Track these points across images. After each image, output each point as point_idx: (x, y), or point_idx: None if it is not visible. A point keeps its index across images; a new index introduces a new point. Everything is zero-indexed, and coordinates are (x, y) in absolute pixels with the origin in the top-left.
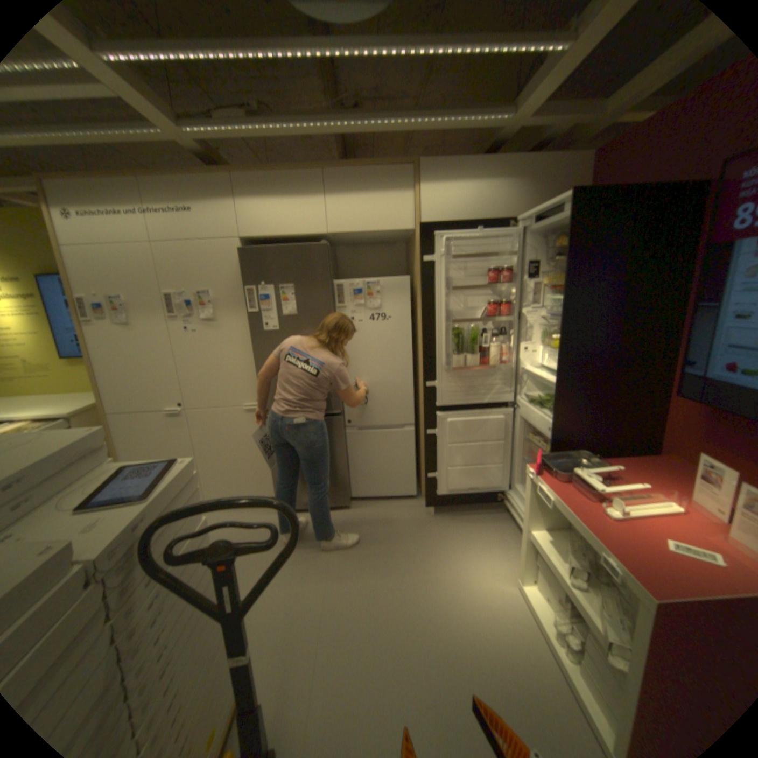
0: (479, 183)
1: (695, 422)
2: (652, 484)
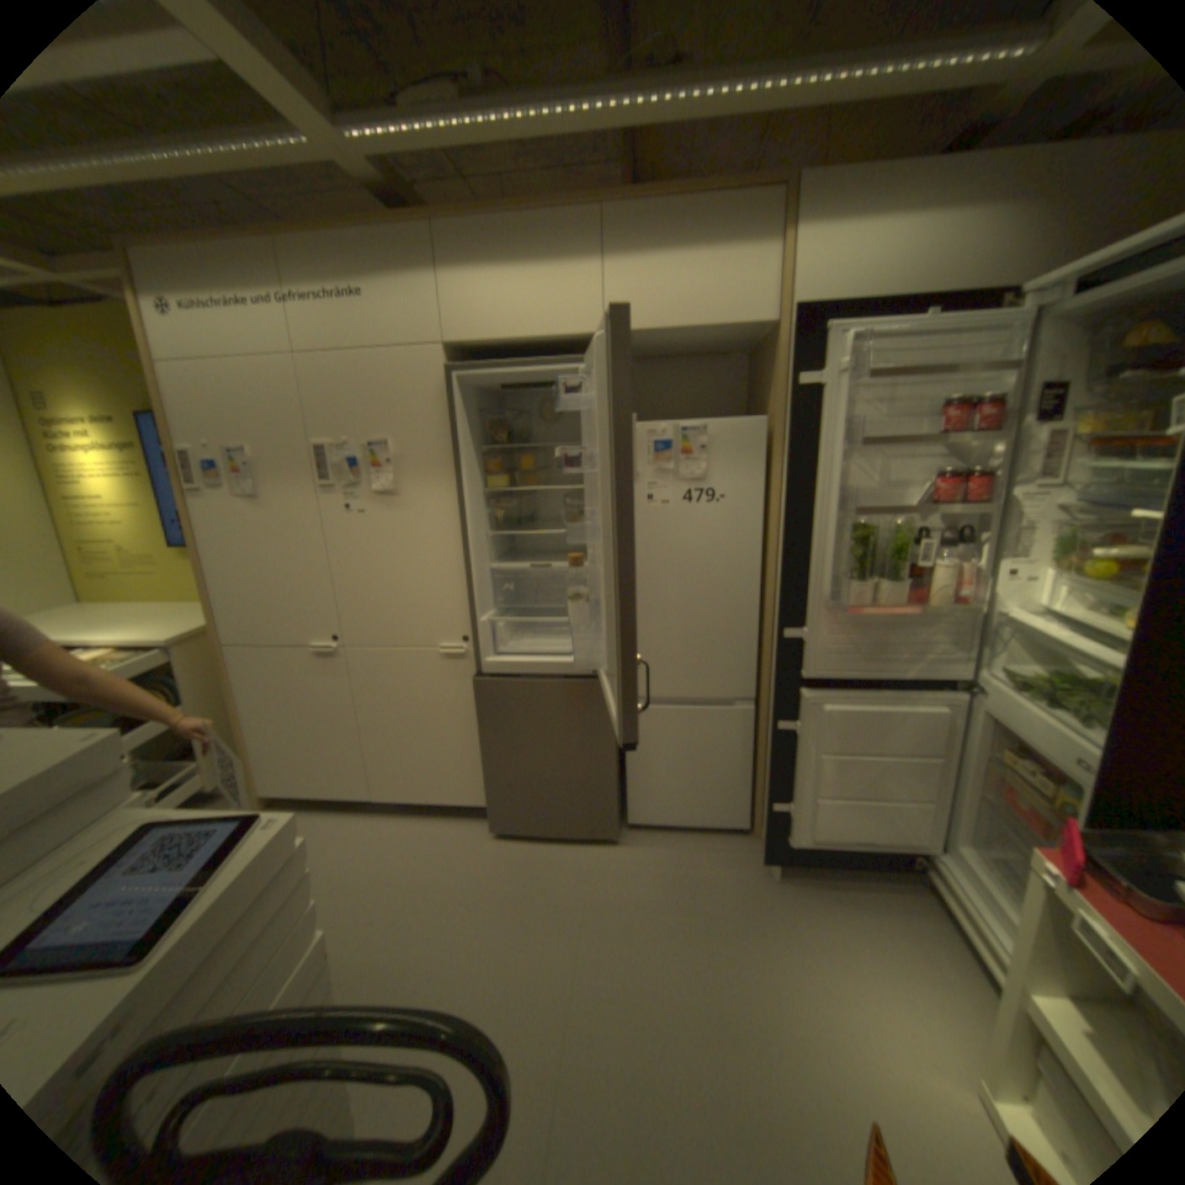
0: (928, 216)
1: None
2: None
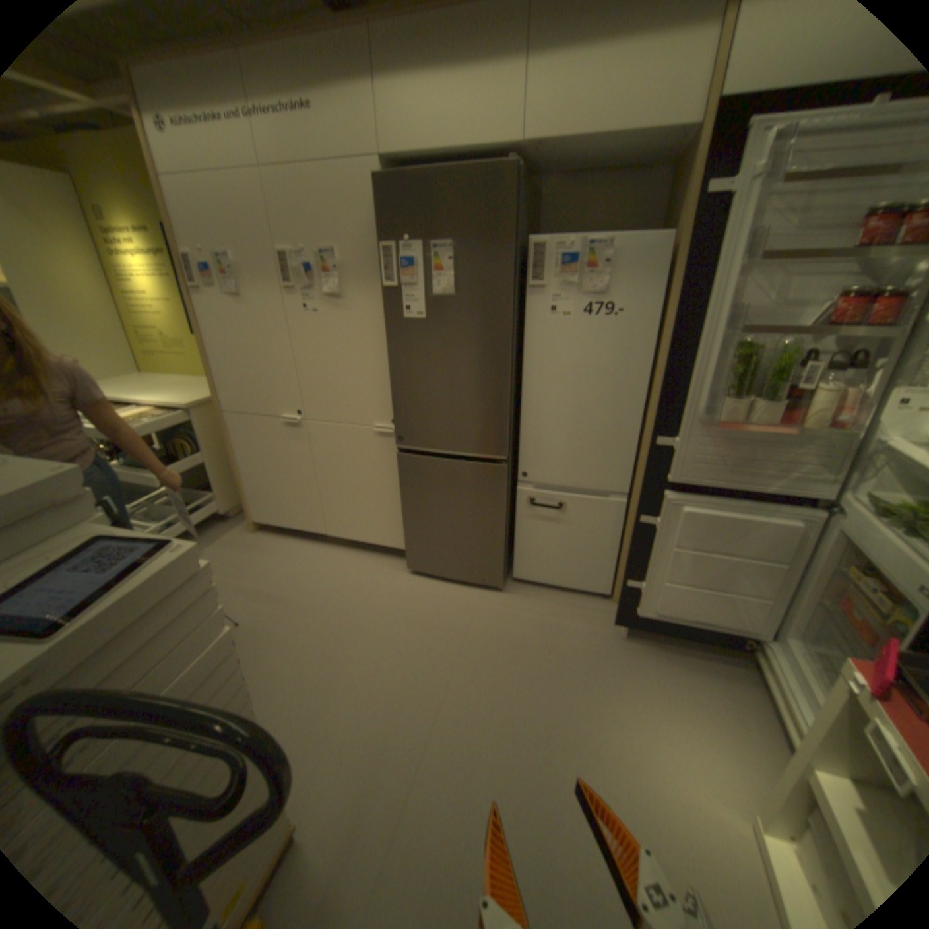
0: None
1: None
2: None
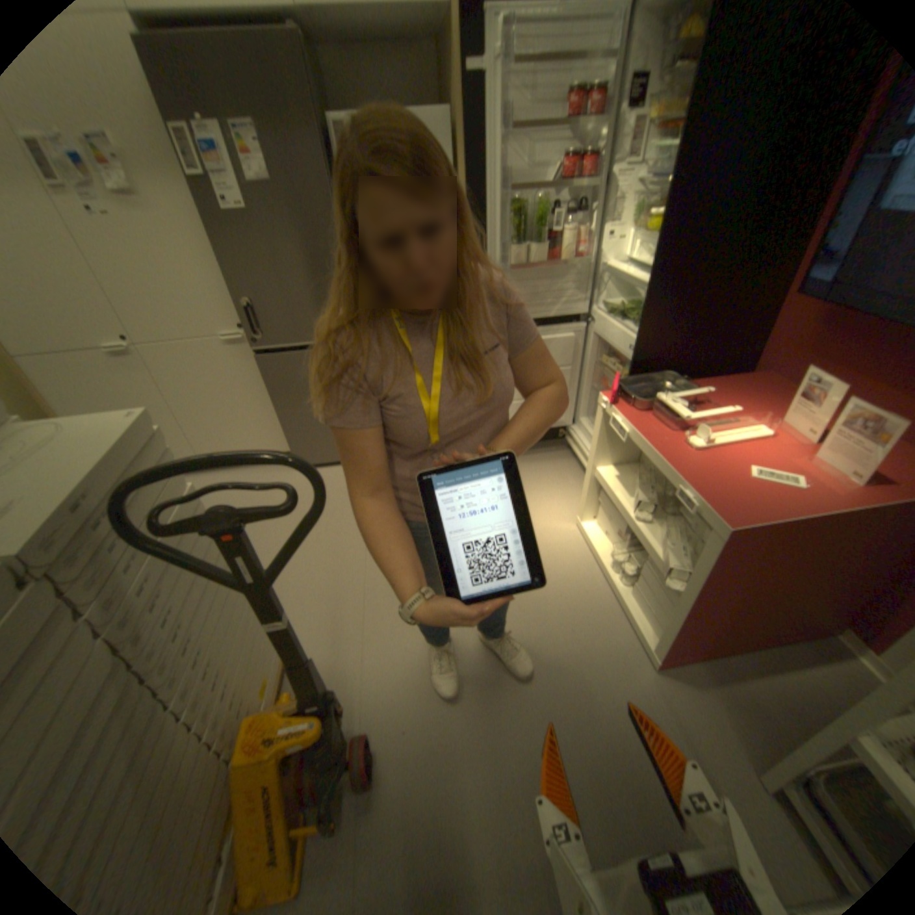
0: None
1: (807, 328)
2: (742, 406)
